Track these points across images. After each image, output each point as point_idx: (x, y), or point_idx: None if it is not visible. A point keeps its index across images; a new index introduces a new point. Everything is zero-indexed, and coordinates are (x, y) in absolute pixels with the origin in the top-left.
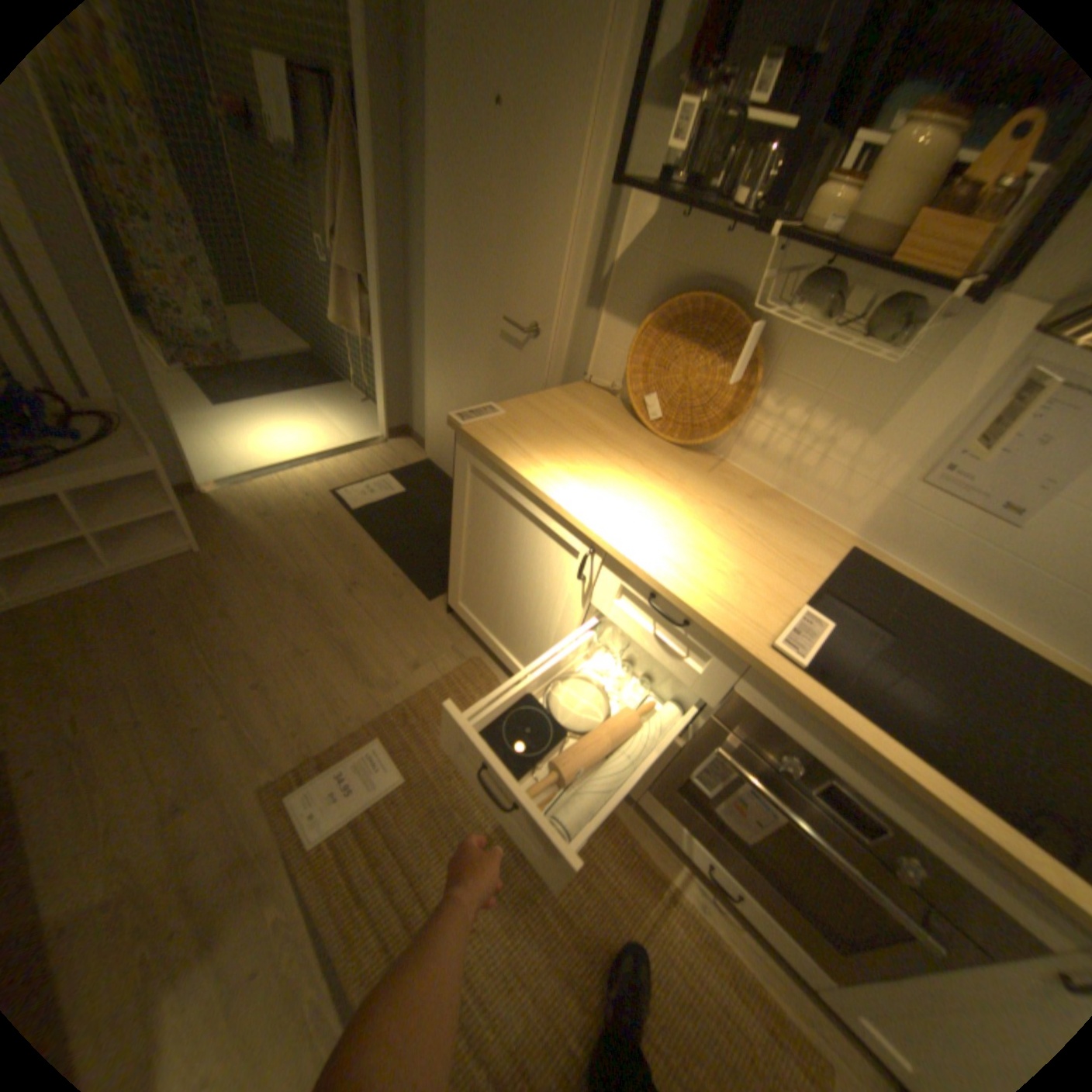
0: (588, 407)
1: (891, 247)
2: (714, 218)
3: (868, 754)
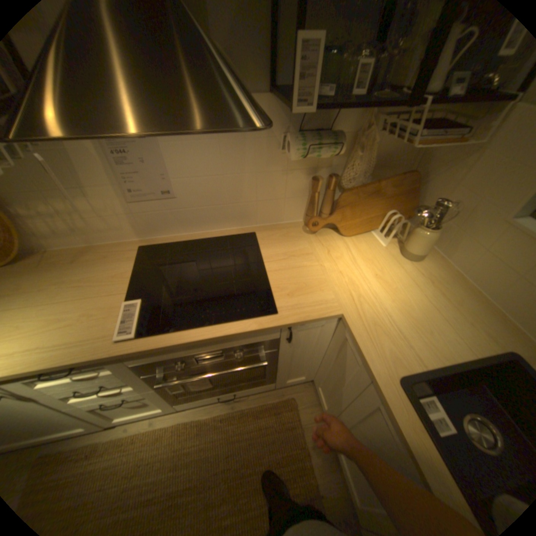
0: None
1: None
2: None
3: (184, 344)
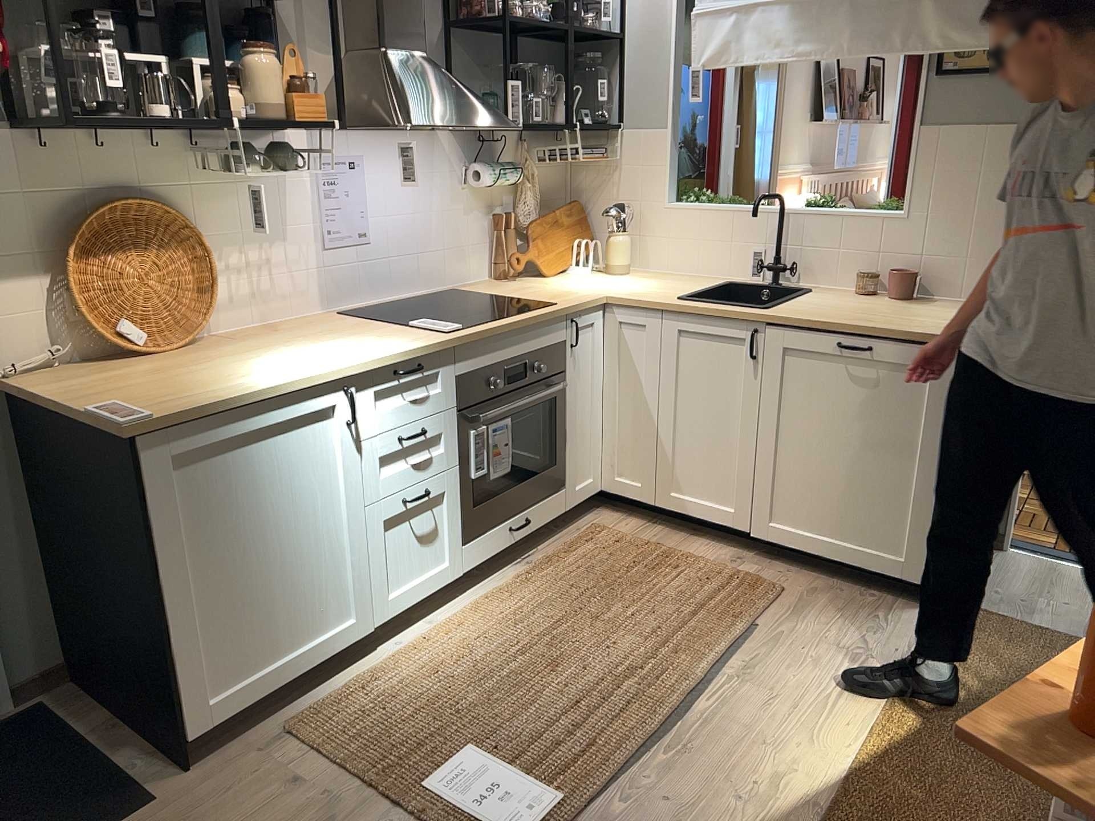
0: (90, 377)
1: (288, 117)
2: (66, 143)
3: (504, 332)
